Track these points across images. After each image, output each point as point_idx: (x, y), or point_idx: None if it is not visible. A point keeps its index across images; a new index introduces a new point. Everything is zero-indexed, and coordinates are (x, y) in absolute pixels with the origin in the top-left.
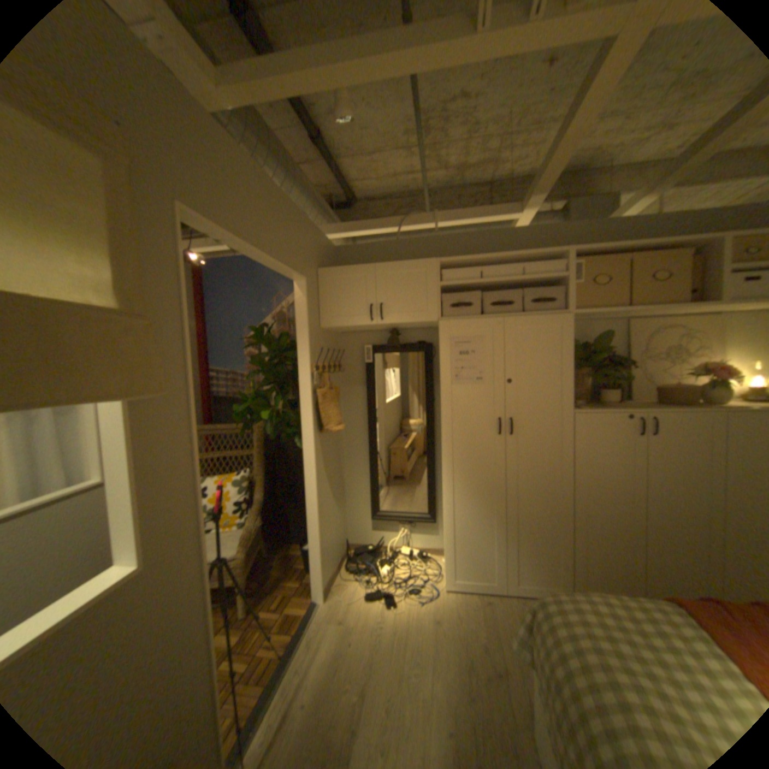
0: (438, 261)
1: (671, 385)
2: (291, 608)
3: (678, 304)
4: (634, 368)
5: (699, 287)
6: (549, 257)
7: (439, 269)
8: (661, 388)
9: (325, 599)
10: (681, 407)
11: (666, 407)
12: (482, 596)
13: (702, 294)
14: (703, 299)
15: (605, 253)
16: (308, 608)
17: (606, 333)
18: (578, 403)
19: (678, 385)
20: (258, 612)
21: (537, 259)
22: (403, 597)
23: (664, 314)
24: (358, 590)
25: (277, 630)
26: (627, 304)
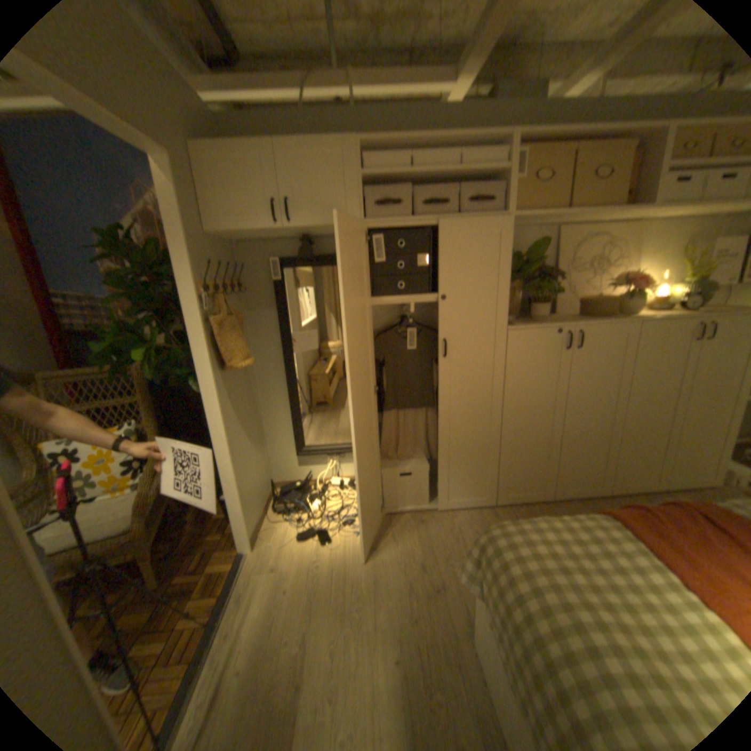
0: (359, 137)
1: (593, 296)
2: (215, 562)
3: (616, 206)
4: (562, 278)
5: (633, 188)
6: (490, 142)
7: (359, 149)
8: (585, 299)
9: (254, 545)
10: (604, 318)
11: (591, 319)
12: (415, 514)
13: (636, 195)
14: (636, 202)
15: (550, 140)
16: (236, 559)
17: (543, 239)
18: (509, 318)
19: (600, 296)
20: (175, 575)
21: (477, 143)
22: (337, 528)
23: (595, 219)
24: (289, 528)
25: (200, 591)
26: (567, 205)
